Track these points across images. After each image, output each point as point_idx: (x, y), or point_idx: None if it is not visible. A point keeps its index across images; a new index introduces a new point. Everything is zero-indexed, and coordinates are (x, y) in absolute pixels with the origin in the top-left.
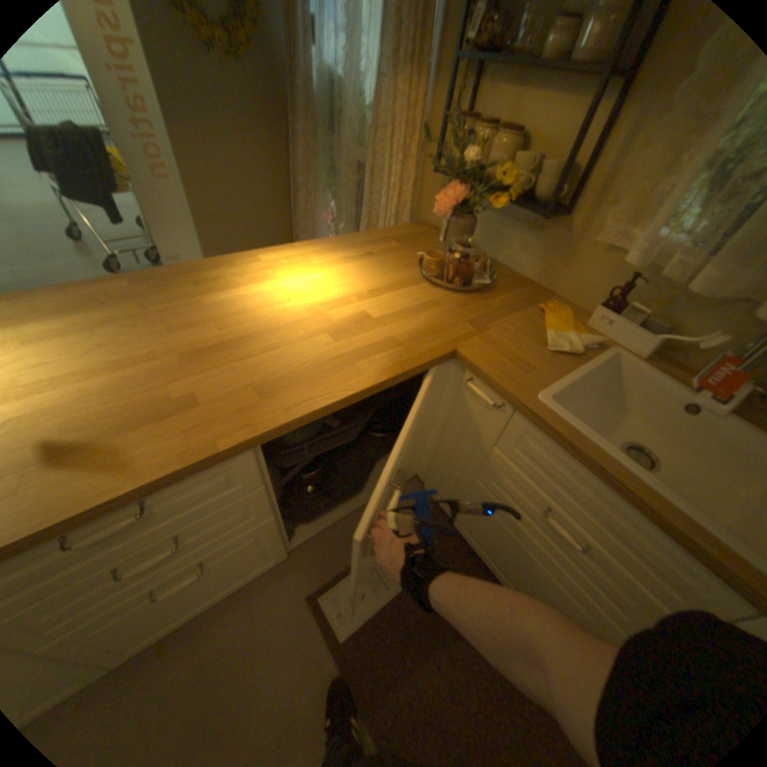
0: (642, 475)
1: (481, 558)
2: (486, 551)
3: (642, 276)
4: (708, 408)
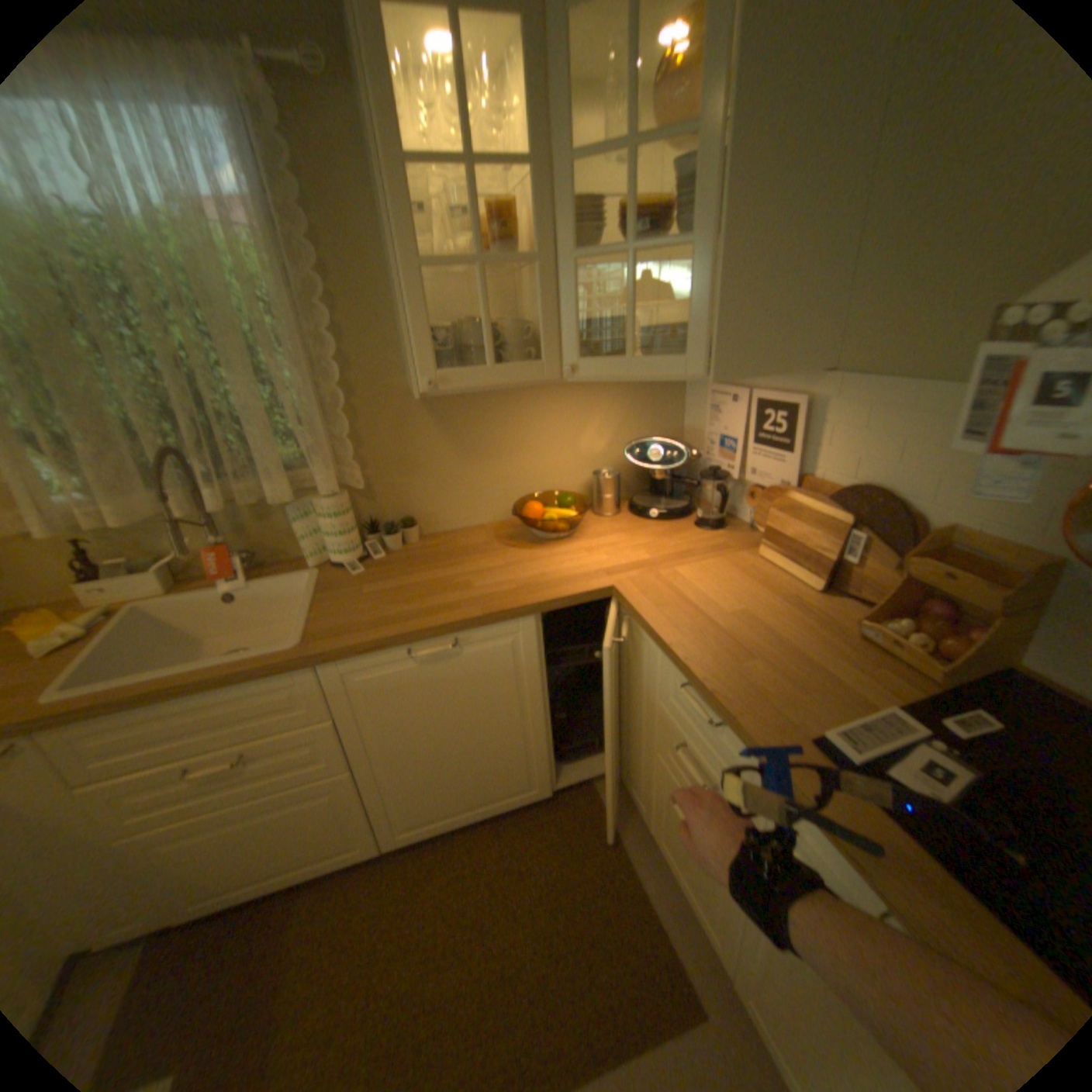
0: (179, 671)
1: (239, 903)
2: (228, 889)
3: (79, 542)
4: (232, 592)
